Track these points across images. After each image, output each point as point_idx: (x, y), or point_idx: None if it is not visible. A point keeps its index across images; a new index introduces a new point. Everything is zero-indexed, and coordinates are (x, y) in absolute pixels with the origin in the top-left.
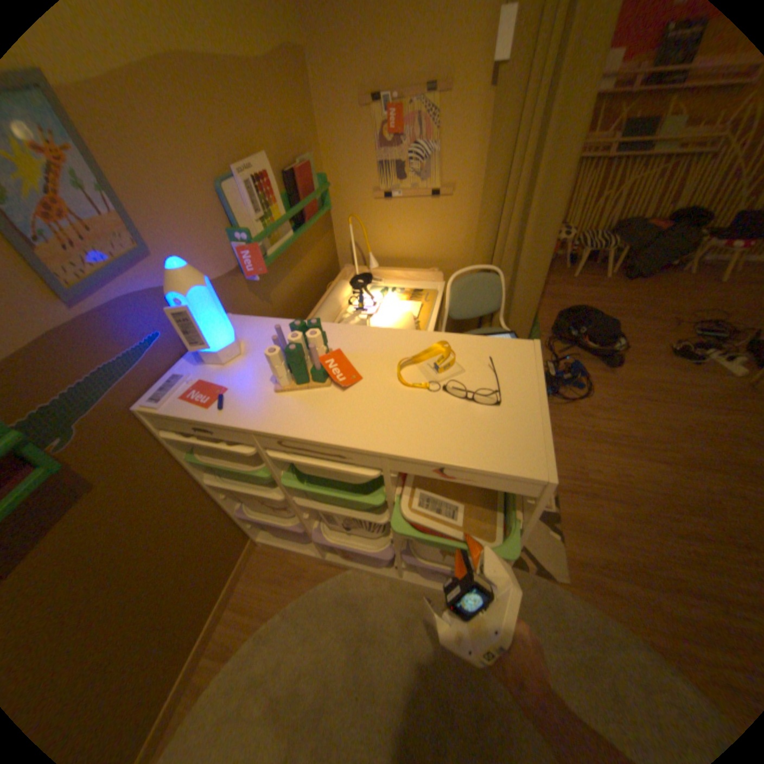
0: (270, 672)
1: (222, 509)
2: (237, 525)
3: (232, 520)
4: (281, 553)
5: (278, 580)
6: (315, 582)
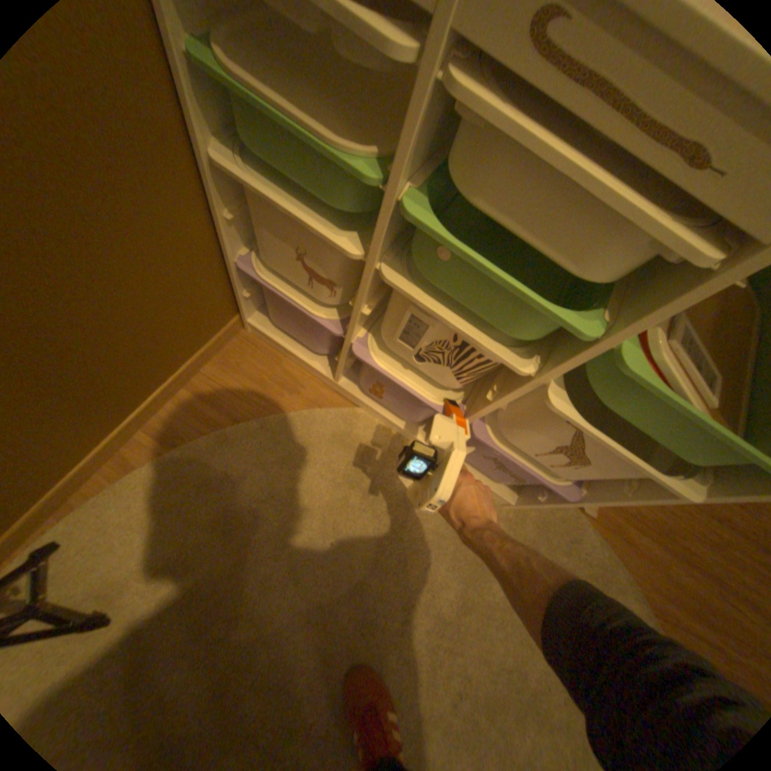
0: (231, 481)
1: (218, 242)
2: (230, 284)
3: (227, 272)
4: (277, 351)
5: (265, 382)
6: (313, 404)
